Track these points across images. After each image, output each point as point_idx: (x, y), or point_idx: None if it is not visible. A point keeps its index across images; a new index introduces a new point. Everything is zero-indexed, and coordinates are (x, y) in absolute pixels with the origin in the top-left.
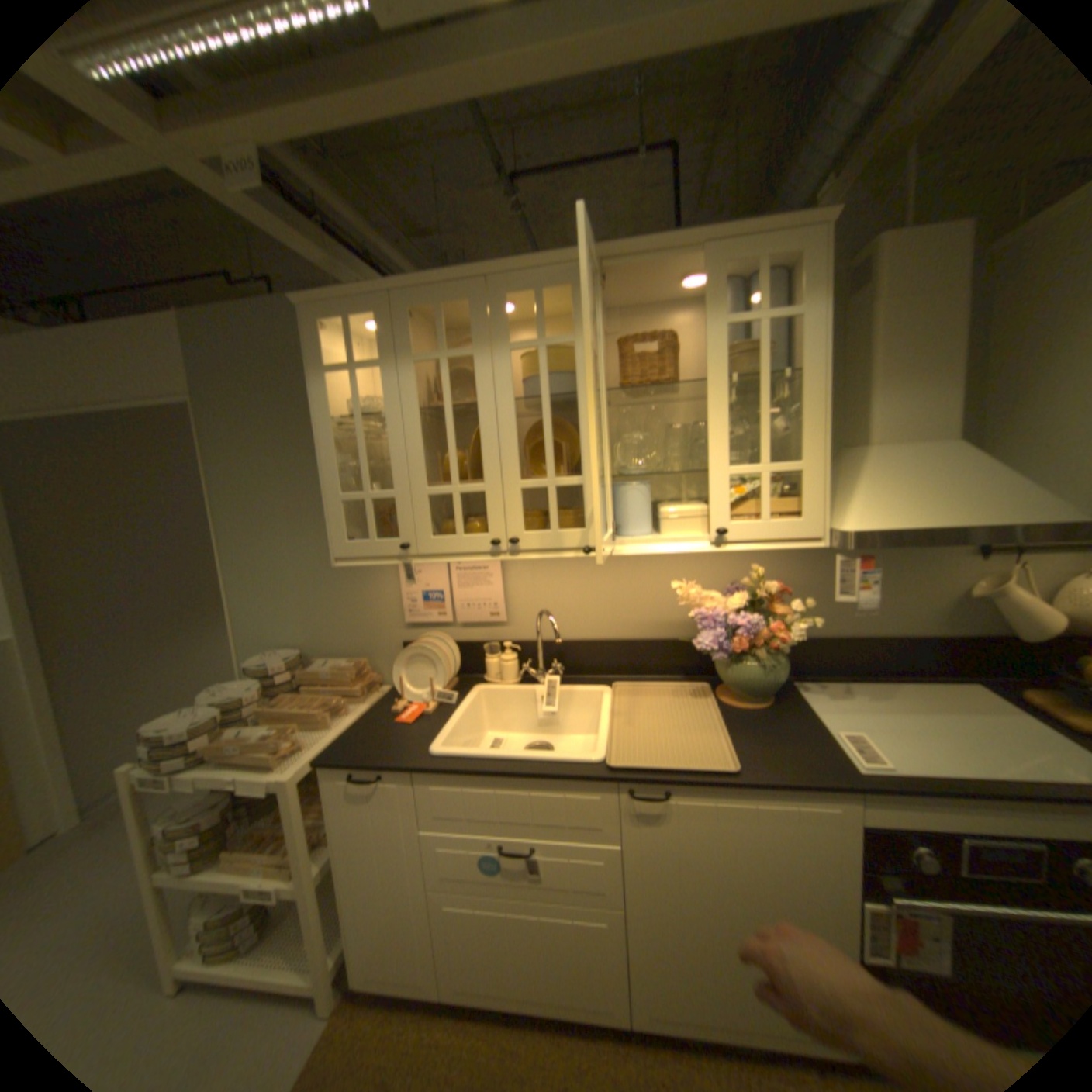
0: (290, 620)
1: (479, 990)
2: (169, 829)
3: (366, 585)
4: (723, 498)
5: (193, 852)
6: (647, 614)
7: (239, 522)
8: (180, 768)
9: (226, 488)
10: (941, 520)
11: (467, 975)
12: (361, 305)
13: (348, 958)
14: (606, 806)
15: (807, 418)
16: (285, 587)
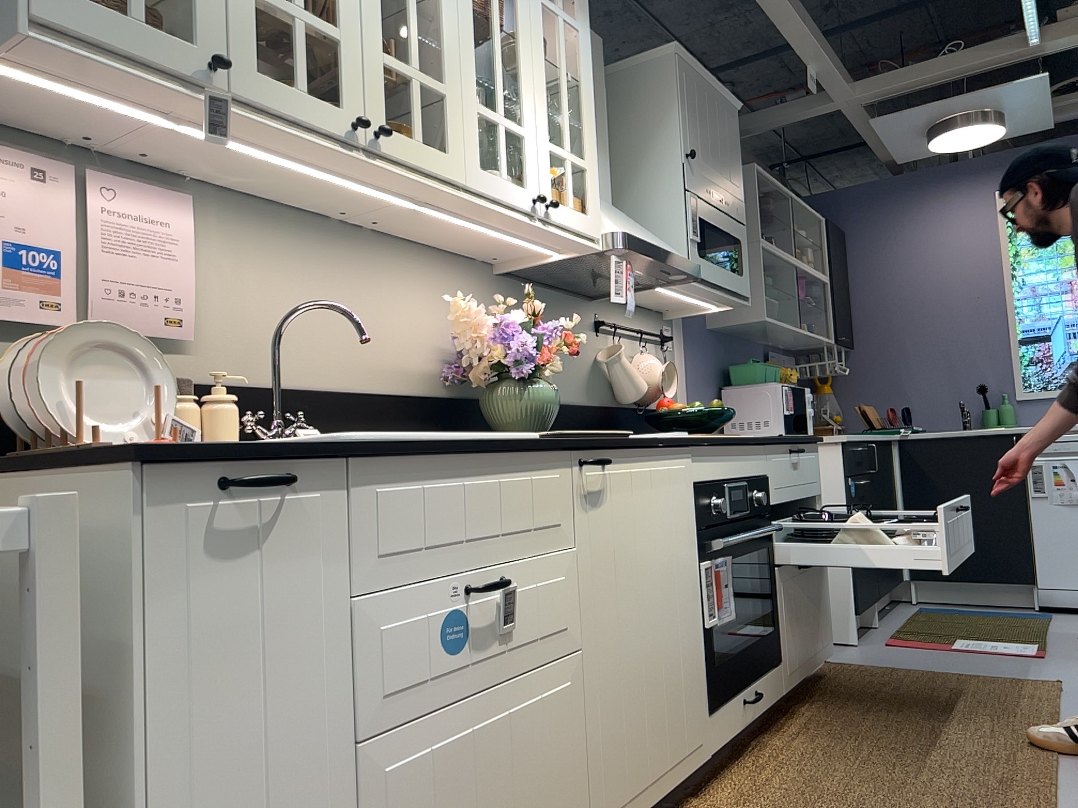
0: None
1: None
2: None
3: None
4: (547, 171)
5: None
6: (386, 355)
7: None
8: None
9: None
10: (652, 242)
11: None
12: None
13: None
14: (562, 486)
15: (587, 123)
16: None
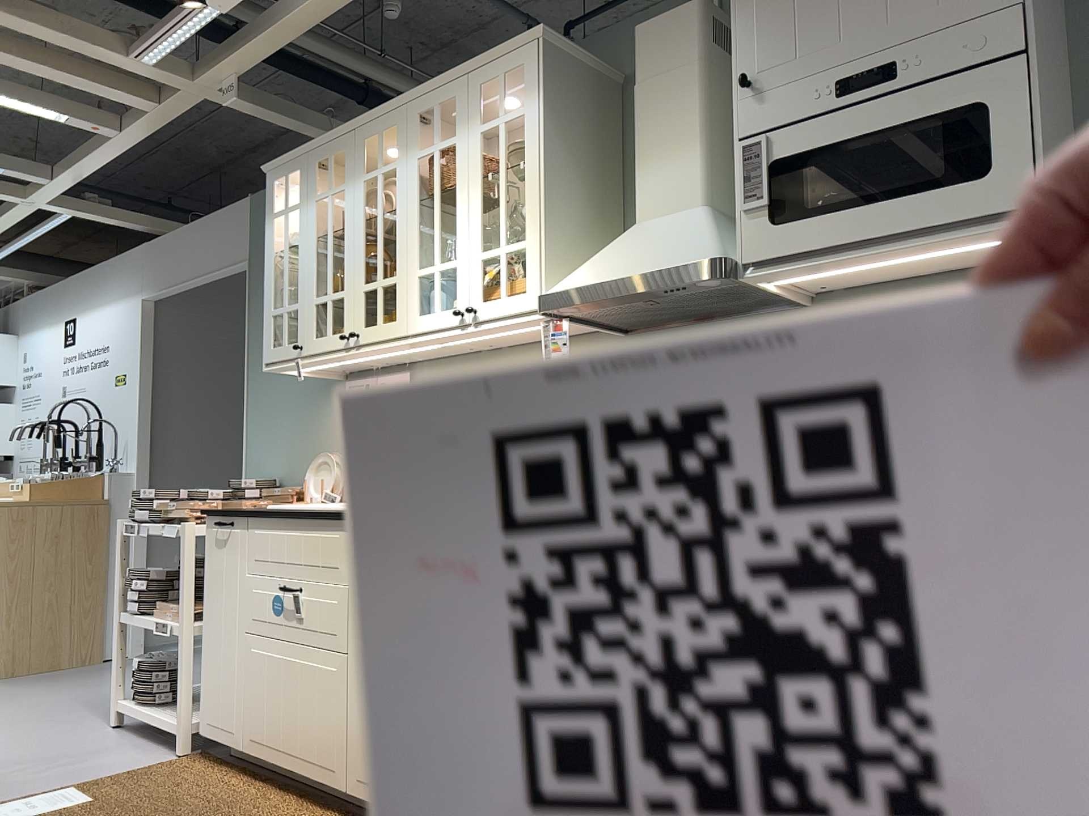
0: (279, 450)
1: (263, 736)
2: (135, 569)
3: (326, 414)
4: (476, 280)
5: (143, 591)
6: None
7: (261, 362)
8: (150, 522)
9: (258, 333)
10: (607, 276)
11: (258, 718)
12: (295, 165)
13: (202, 698)
14: (341, 543)
15: (526, 200)
16: (279, 419)
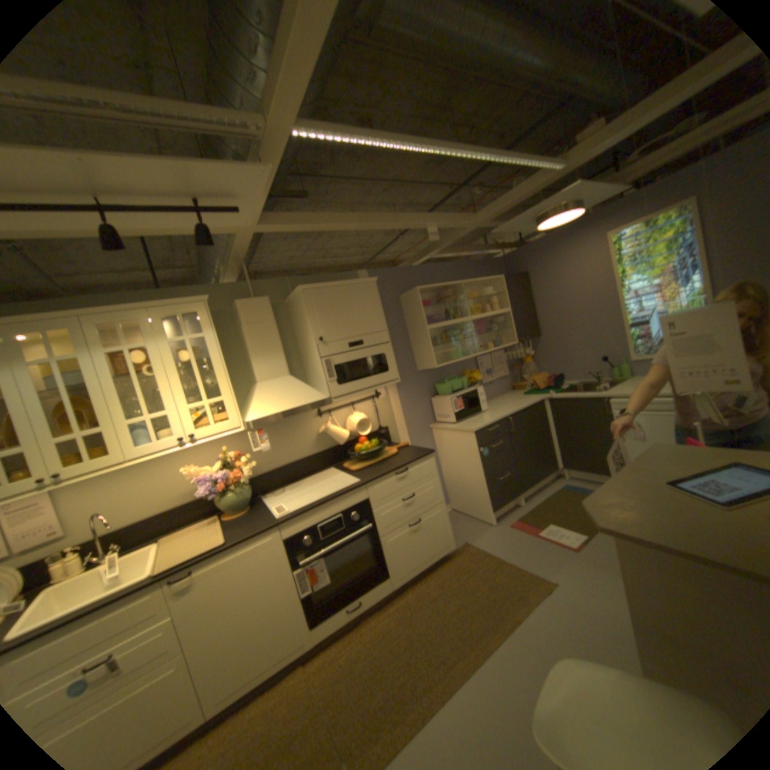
0: None
1: None
2: None
3: None
4: (189, 420)
5: None
6: (173, 492)
7: None
8: None
9: None
10: (282, 408)
11: None
12: None
13: None
14: (155, 598)
15: (219, 378)
16: None
